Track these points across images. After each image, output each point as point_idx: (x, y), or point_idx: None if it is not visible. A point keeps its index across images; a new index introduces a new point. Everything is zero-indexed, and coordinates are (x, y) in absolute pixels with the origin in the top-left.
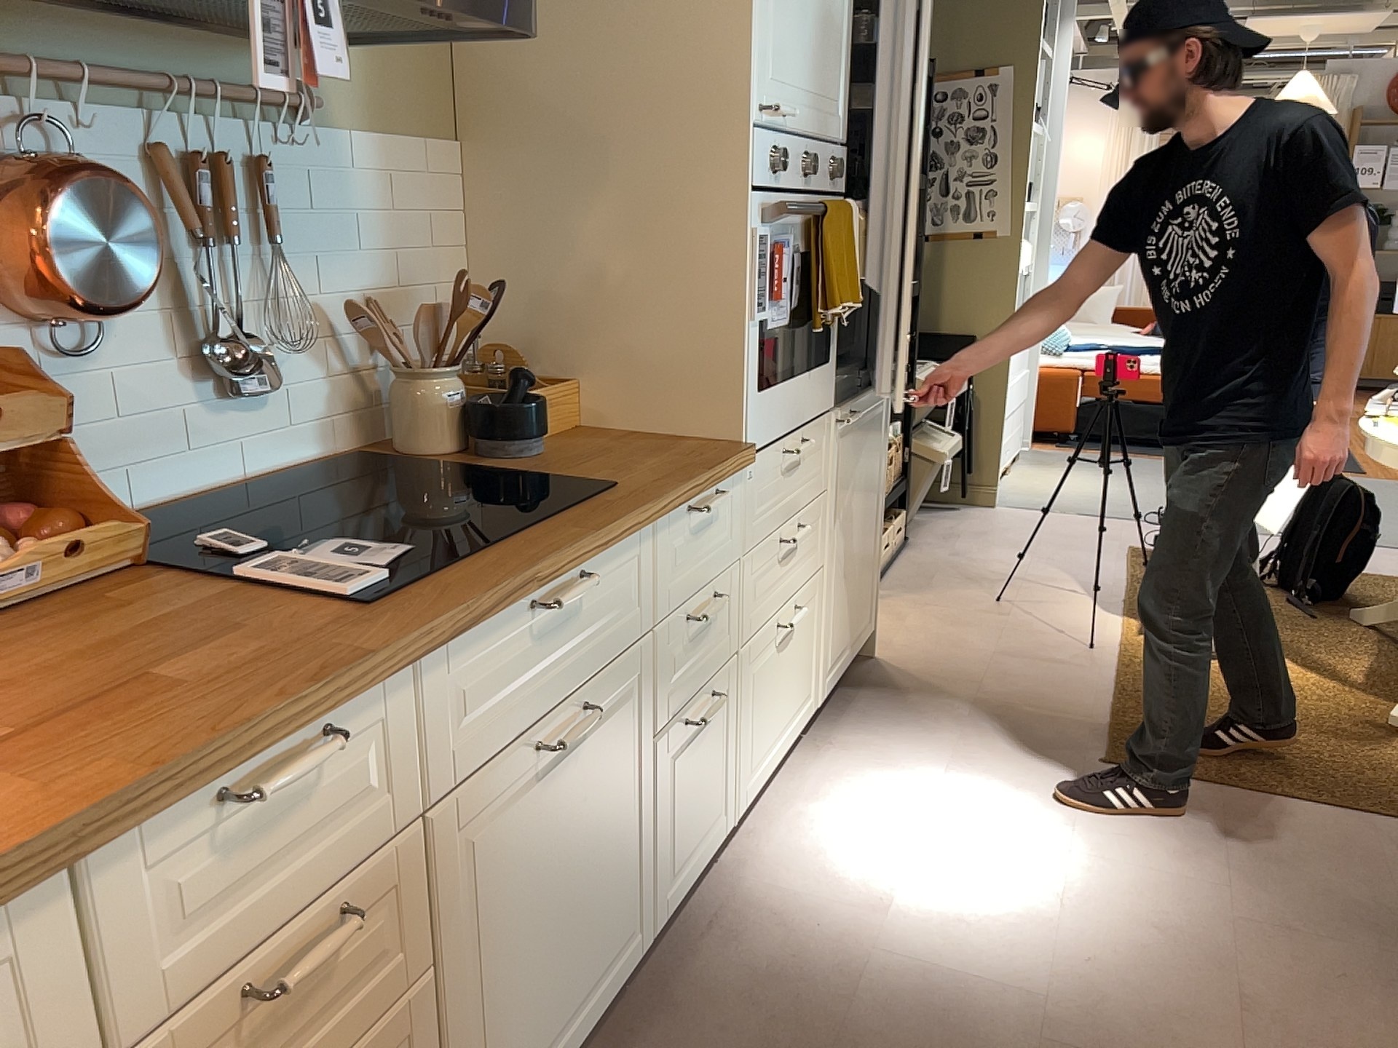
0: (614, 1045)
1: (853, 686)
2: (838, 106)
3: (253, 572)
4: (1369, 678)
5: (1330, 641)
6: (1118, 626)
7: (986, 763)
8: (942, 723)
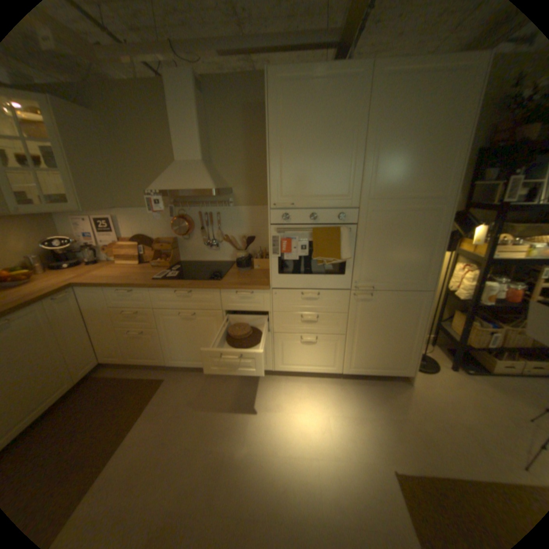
0: (213, 376)
1: (385, 384)
2: (346, 195)
3: (162, 271)
4: None
5: None
6: None
7: (362, 429)
8: (380, 413)
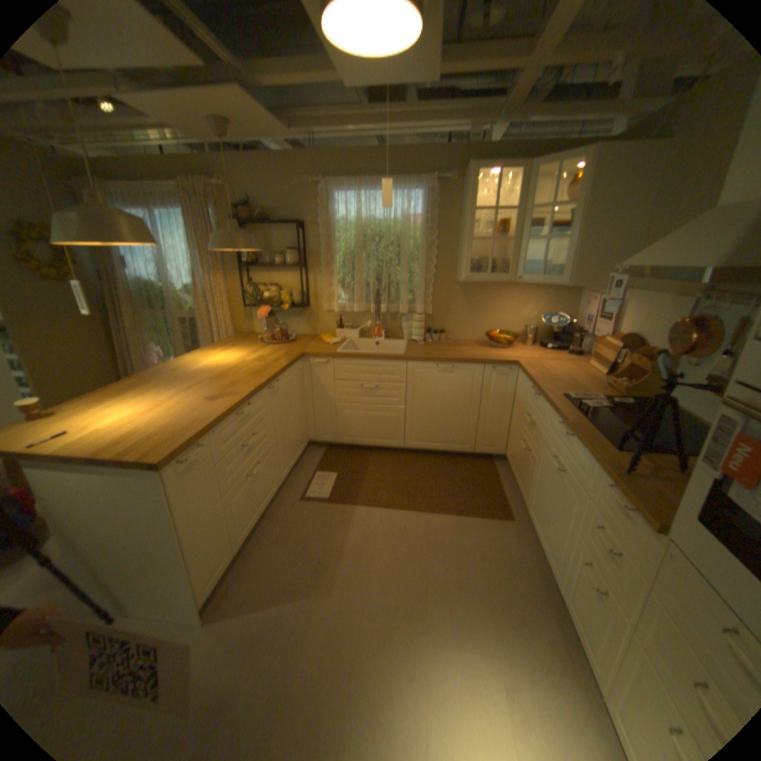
0: (547, 583)
1: None
2: None
3: (594, 394)
4: None
5: None
6: None
7: None
8: None
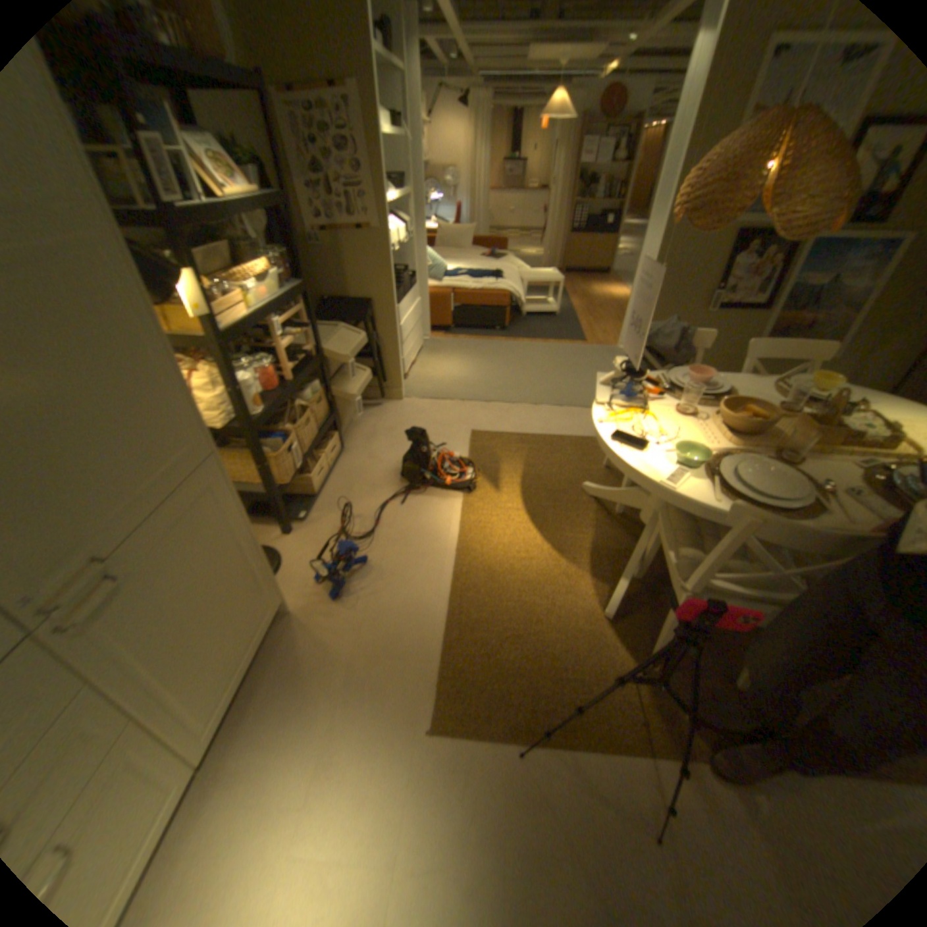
0: None
1: (265, 665)
2: None
3: None
4: (595, 556)
5: (575, 515)
6: (460, 527)
7: (344, 769)
8: (321, 709)
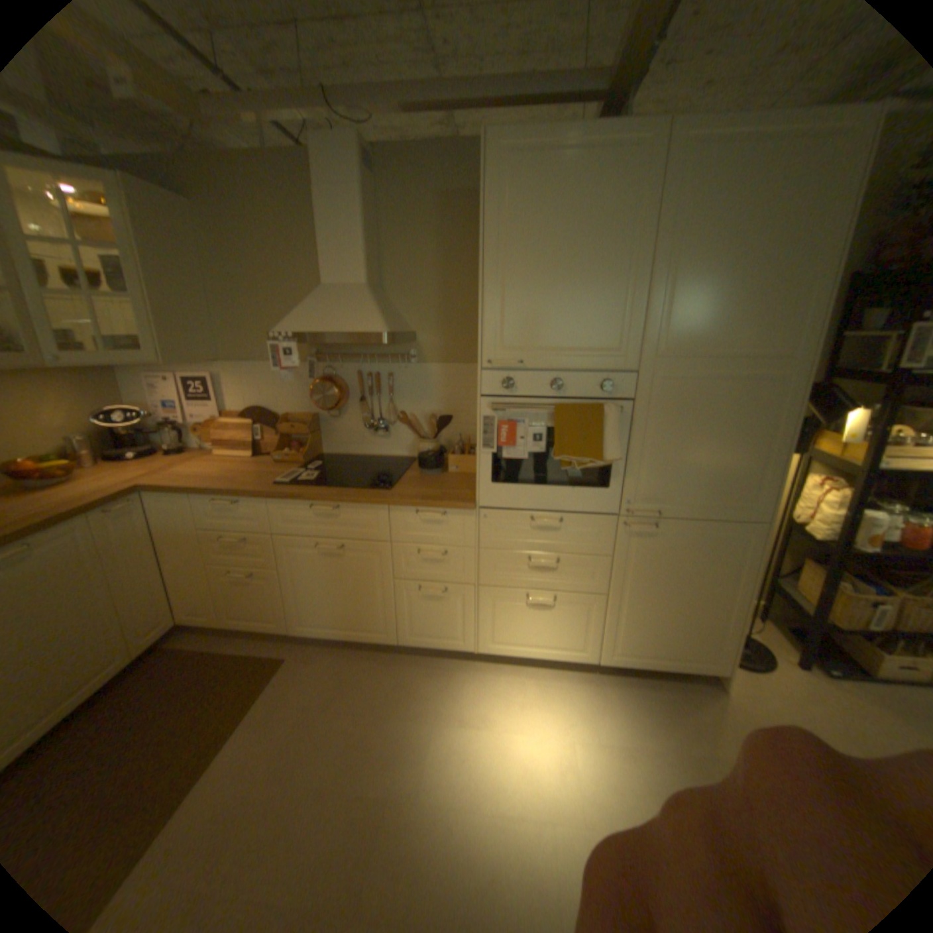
0: (369, 659)
1: (677, 689)
2: (616, 349)
3: (290, 472)
4: None
5: None
6: None
7: (635, 772)
8: (668, 742)
